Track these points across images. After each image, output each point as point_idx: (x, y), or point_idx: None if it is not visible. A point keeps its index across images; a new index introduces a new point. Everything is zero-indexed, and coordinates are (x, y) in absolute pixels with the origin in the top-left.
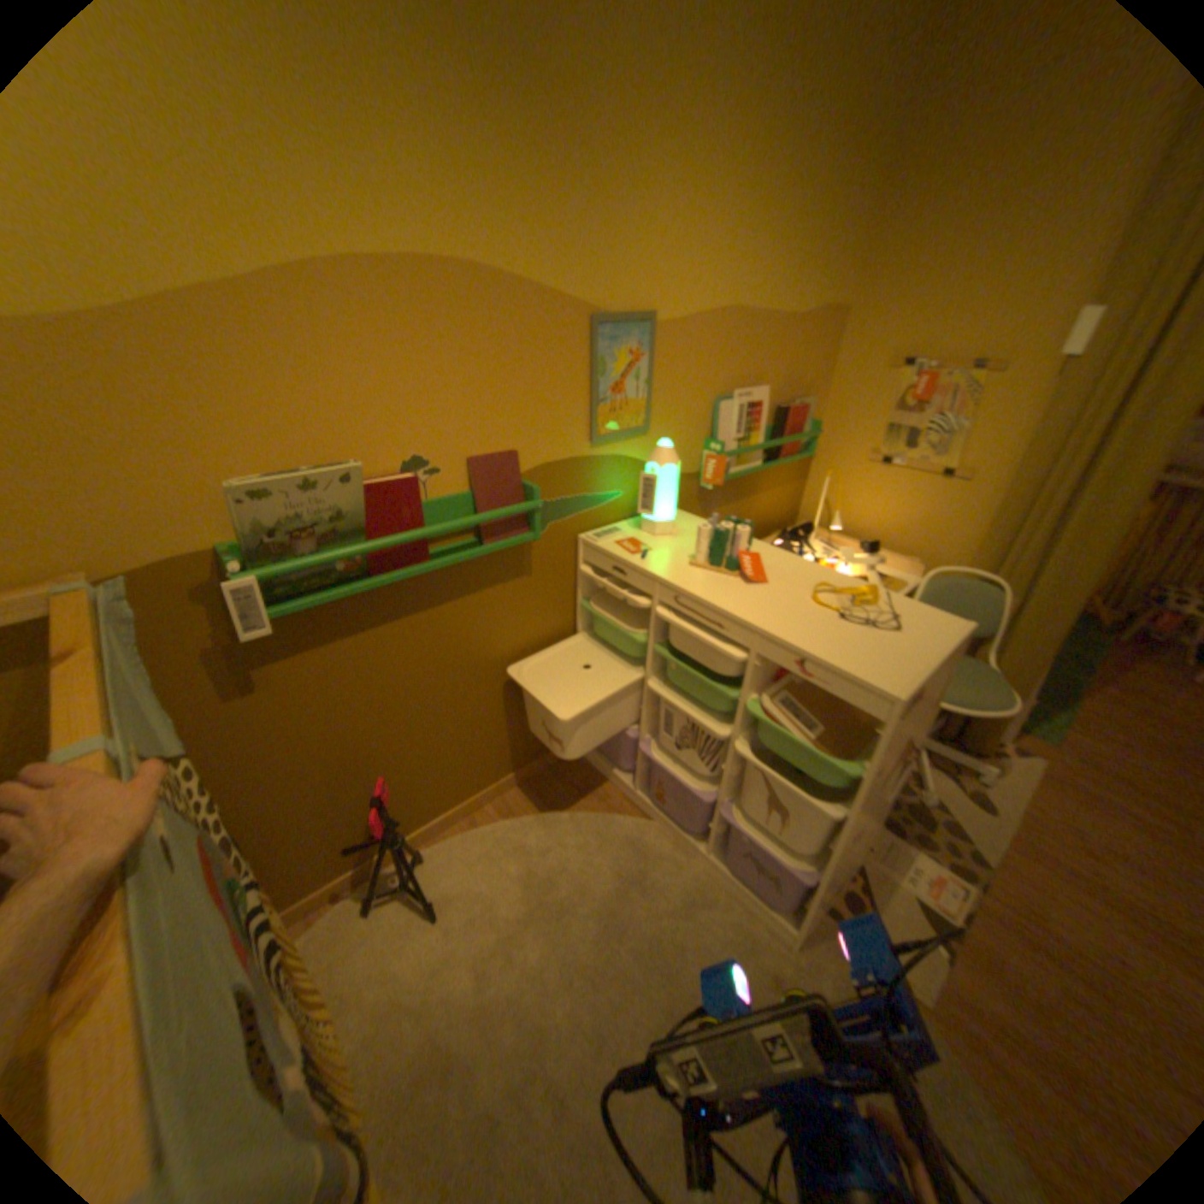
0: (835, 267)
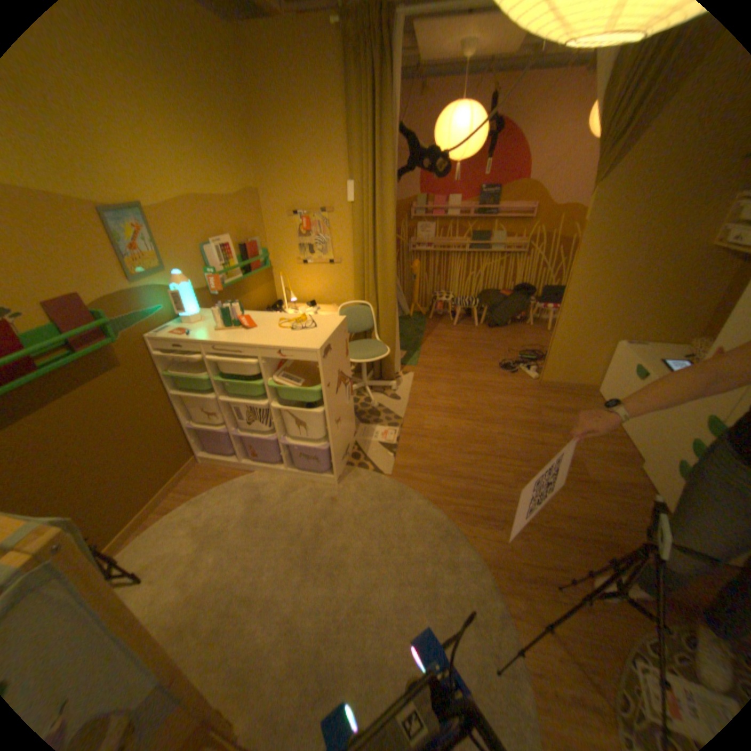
0: (240, 169)
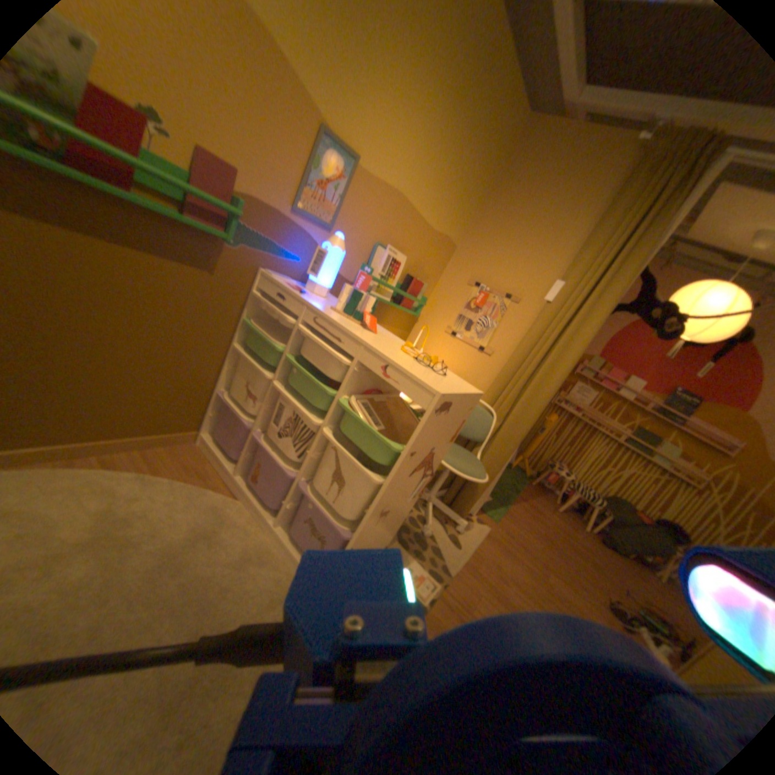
0: (457, 219)
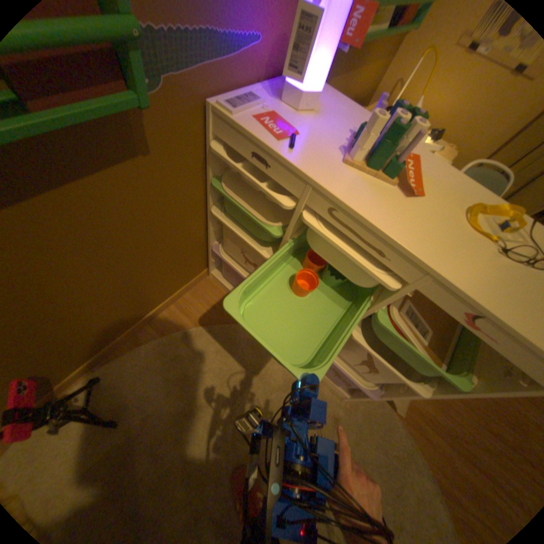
0: None
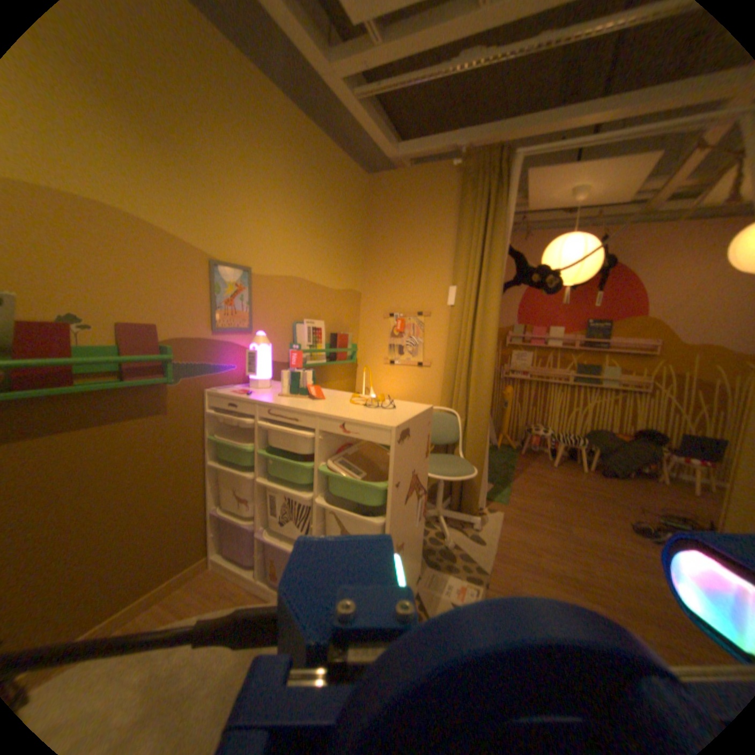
0: (350, 273)
